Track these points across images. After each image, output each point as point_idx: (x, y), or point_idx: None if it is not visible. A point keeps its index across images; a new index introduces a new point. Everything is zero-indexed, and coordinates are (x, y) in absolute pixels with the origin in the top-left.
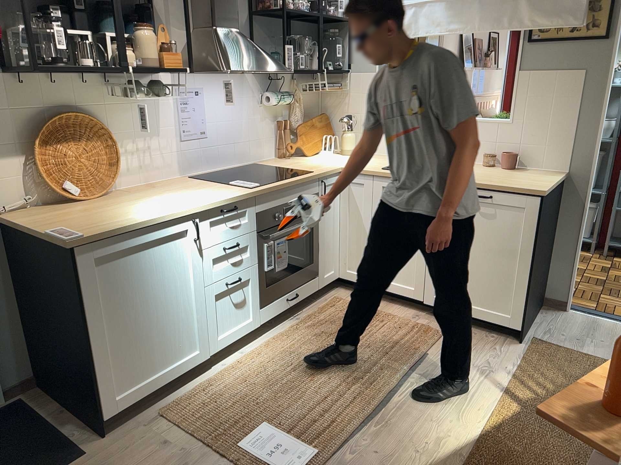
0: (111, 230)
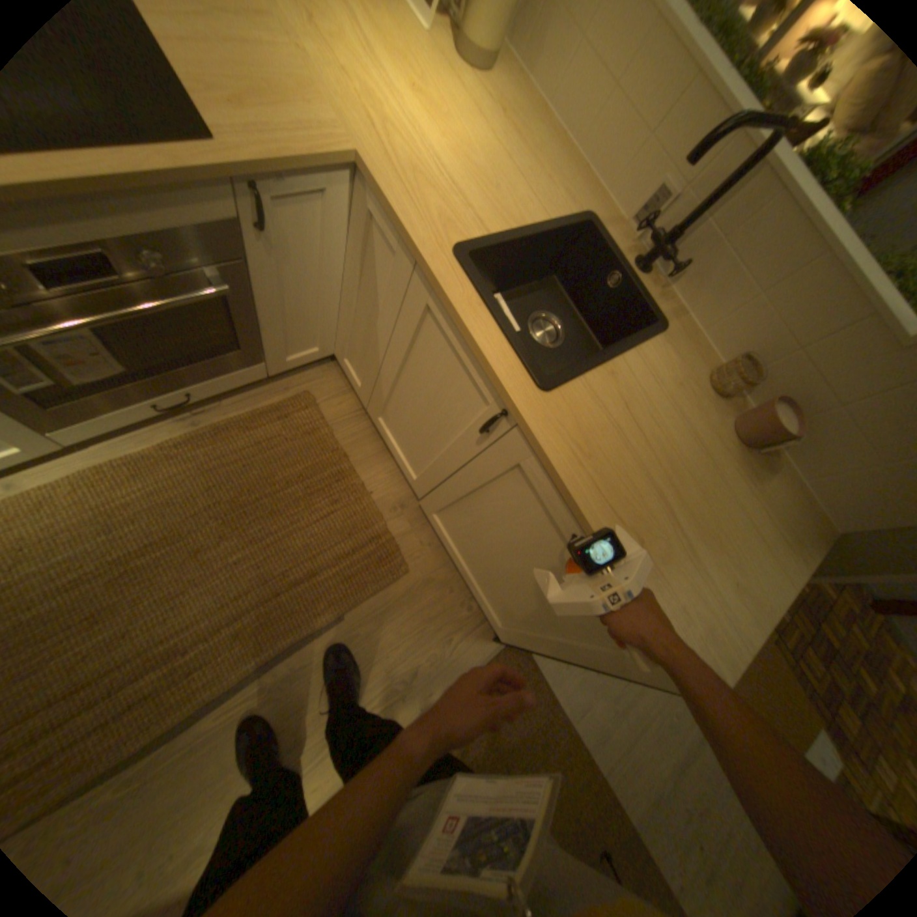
0: None
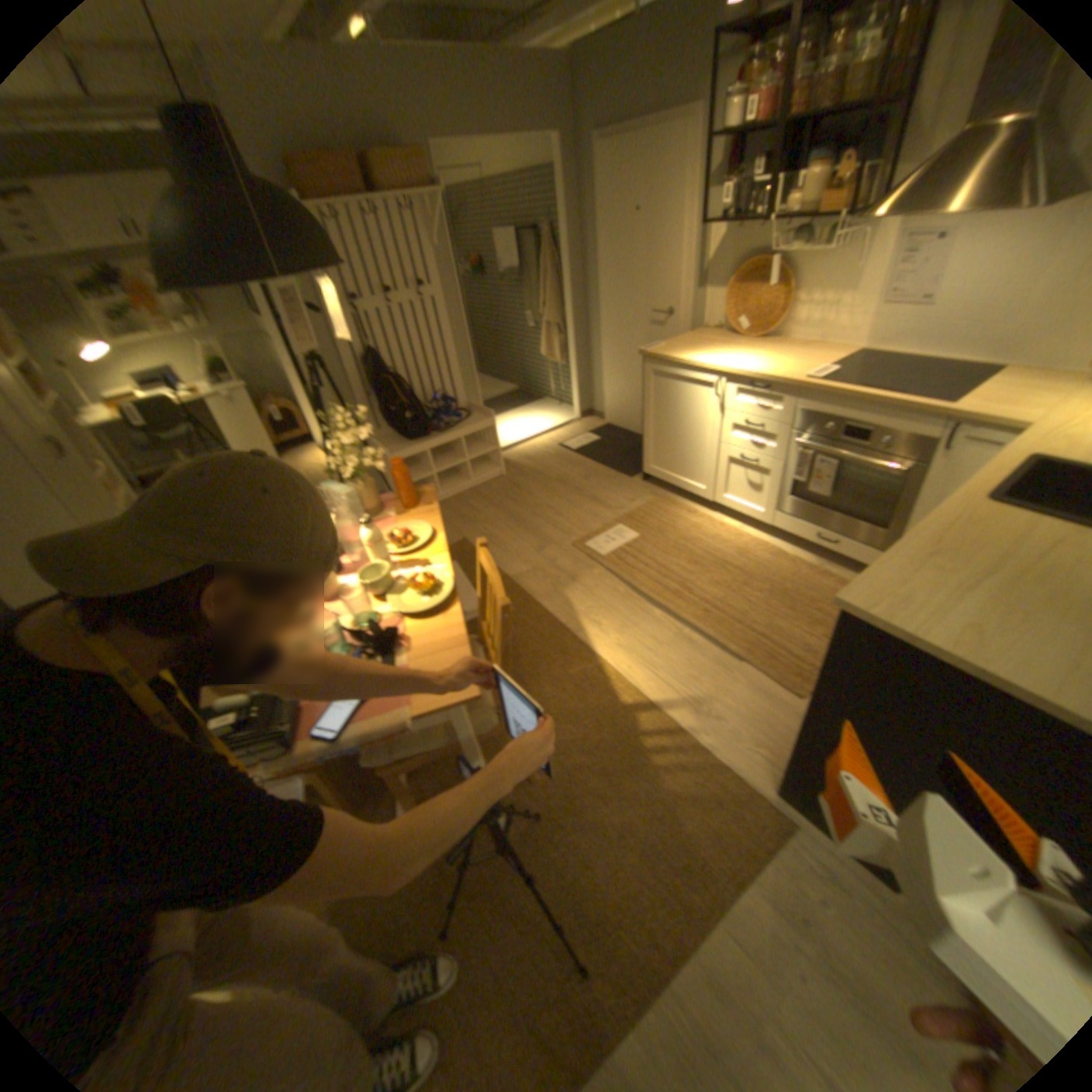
0: (661, 355)
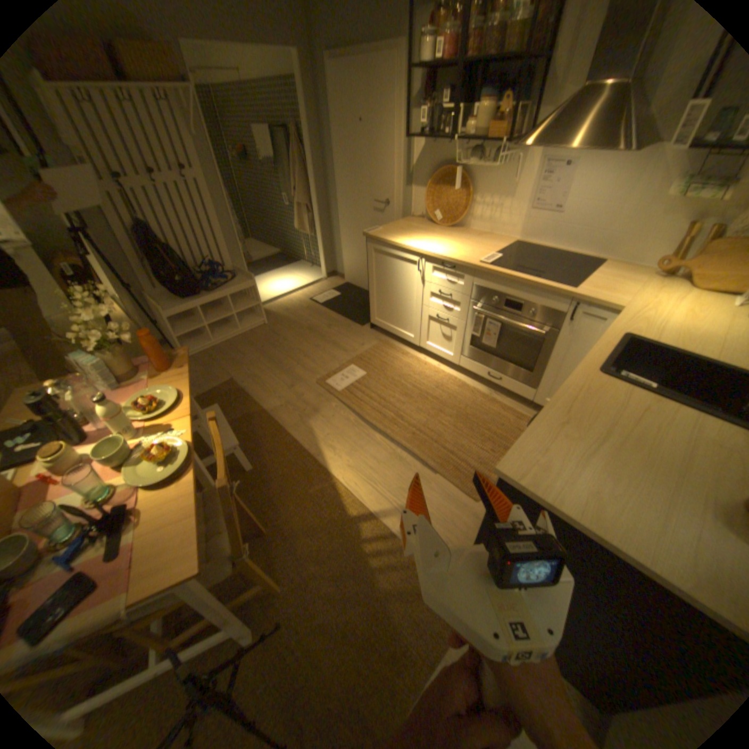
0: (378, 238)
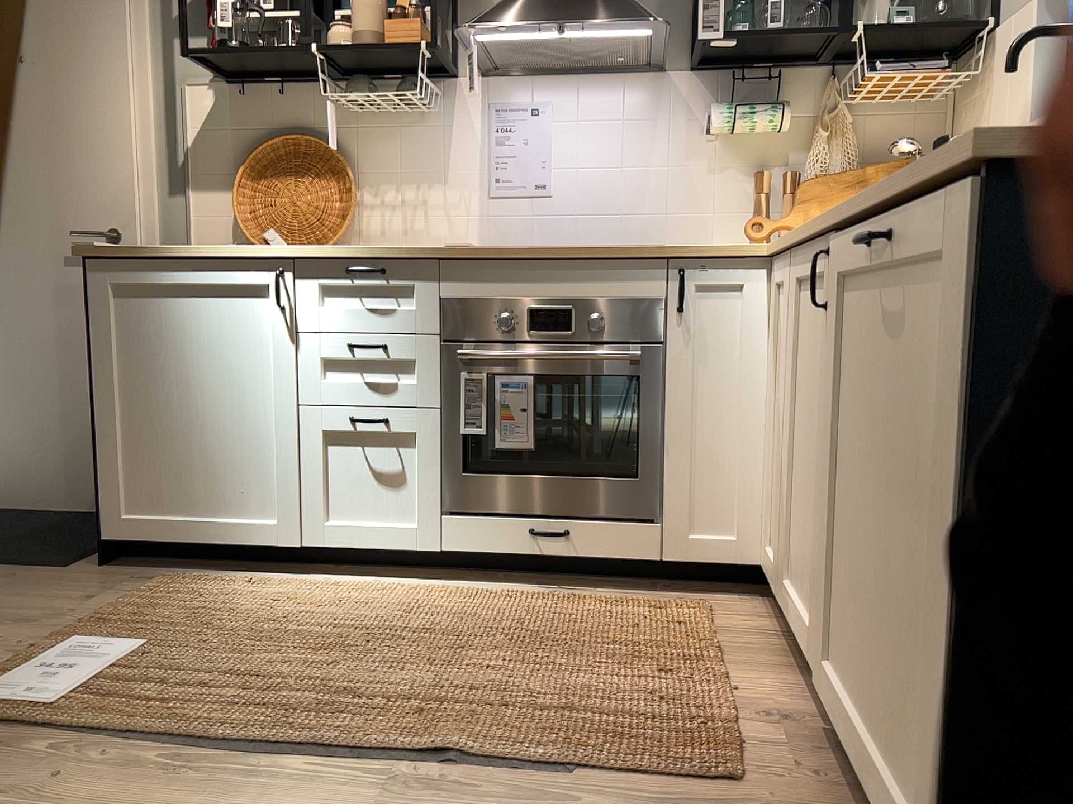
0: (135, 248)
